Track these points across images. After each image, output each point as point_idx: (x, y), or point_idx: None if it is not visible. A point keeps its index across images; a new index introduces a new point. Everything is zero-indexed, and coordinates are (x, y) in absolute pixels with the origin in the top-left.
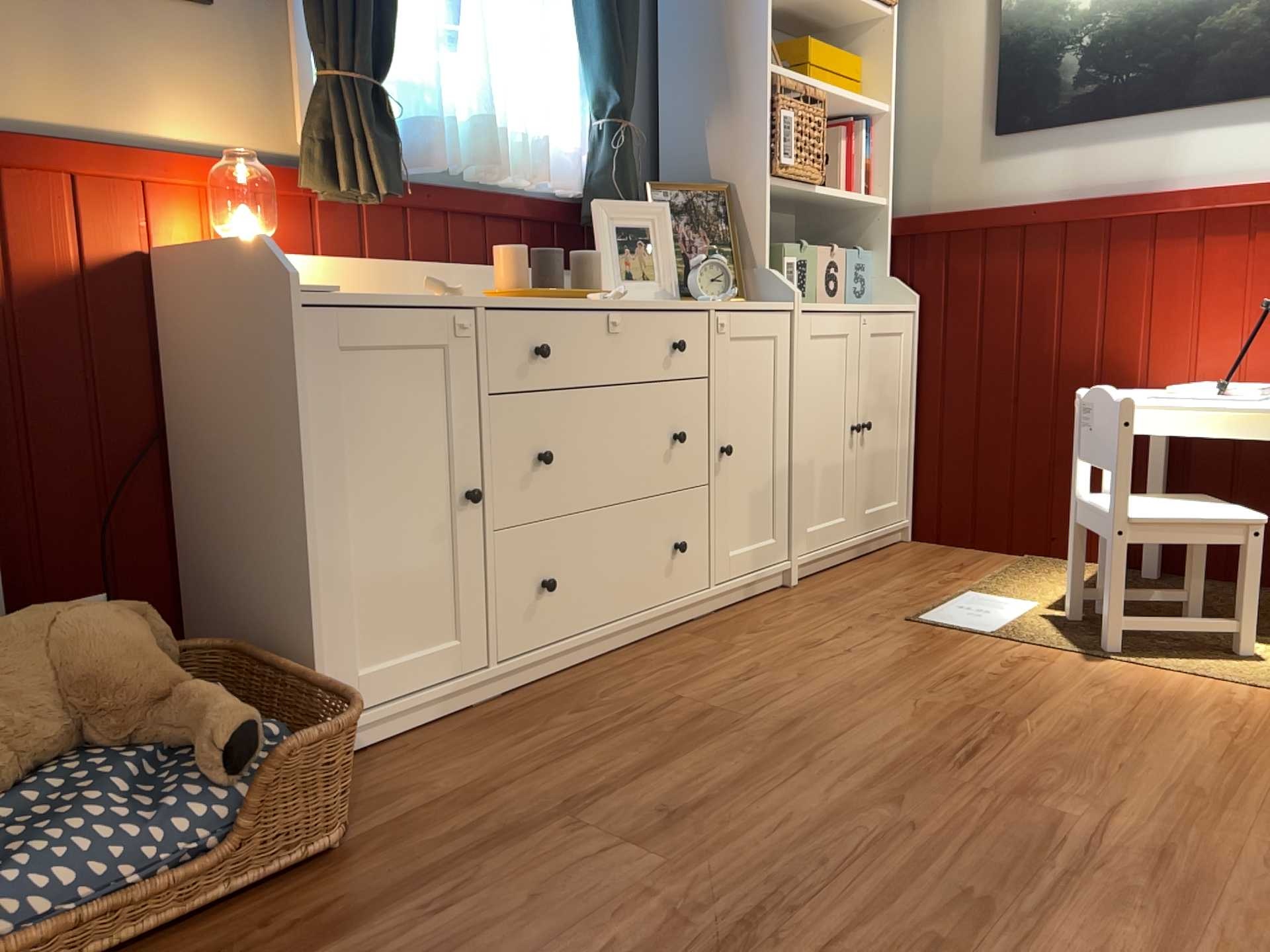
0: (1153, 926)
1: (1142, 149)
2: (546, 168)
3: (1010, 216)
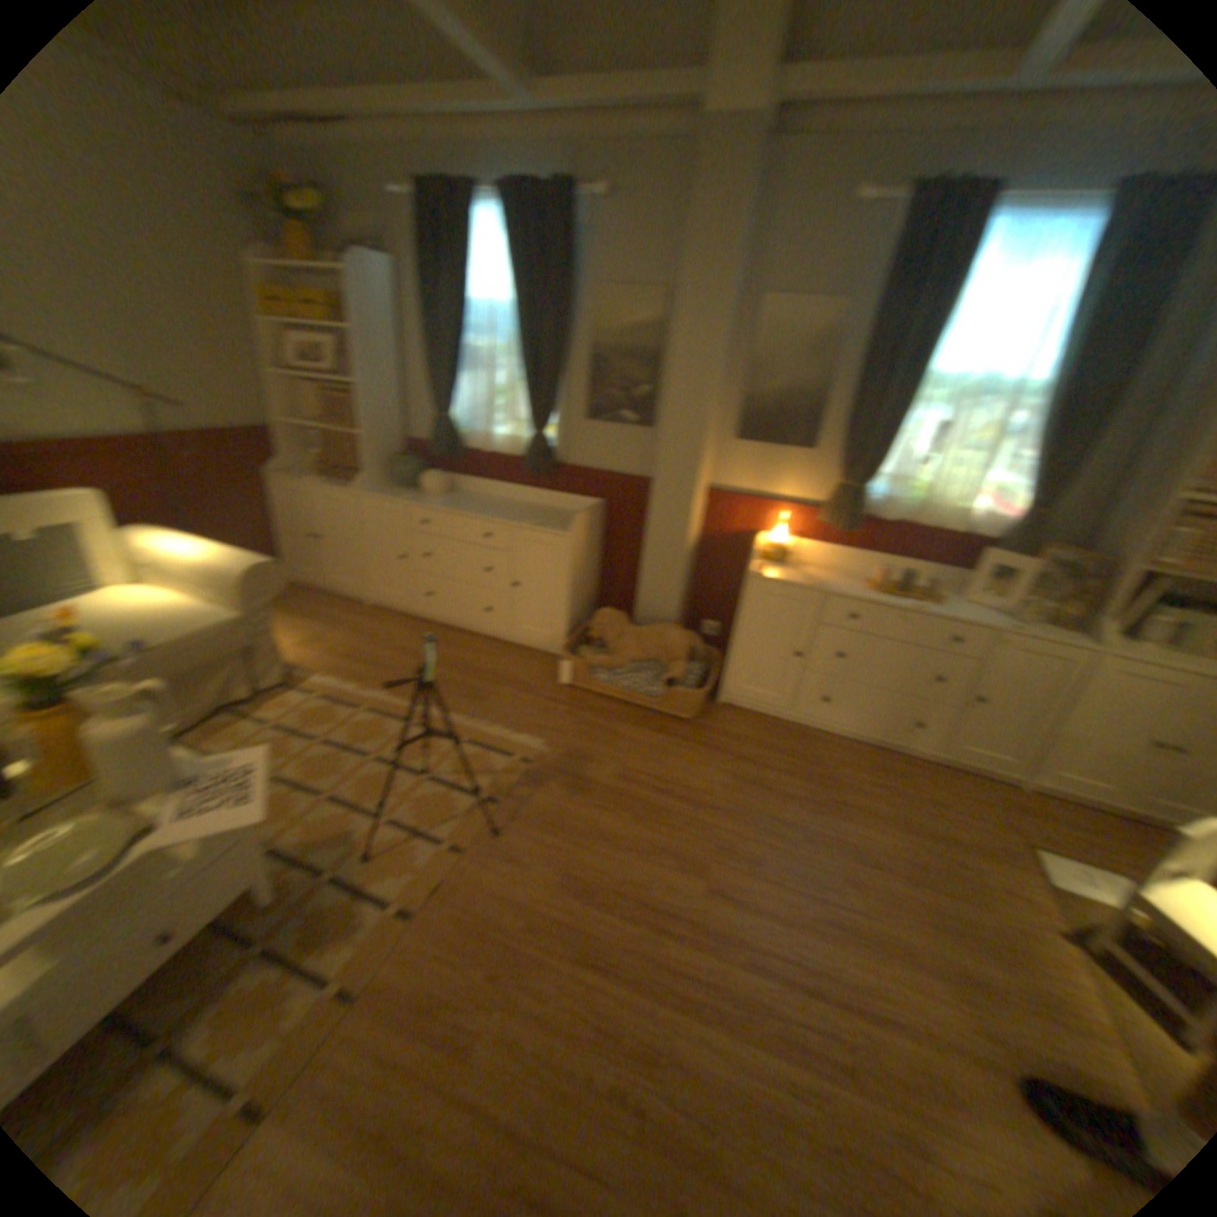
0: (786, 914)
1: None
2: (982, 520)
3: None
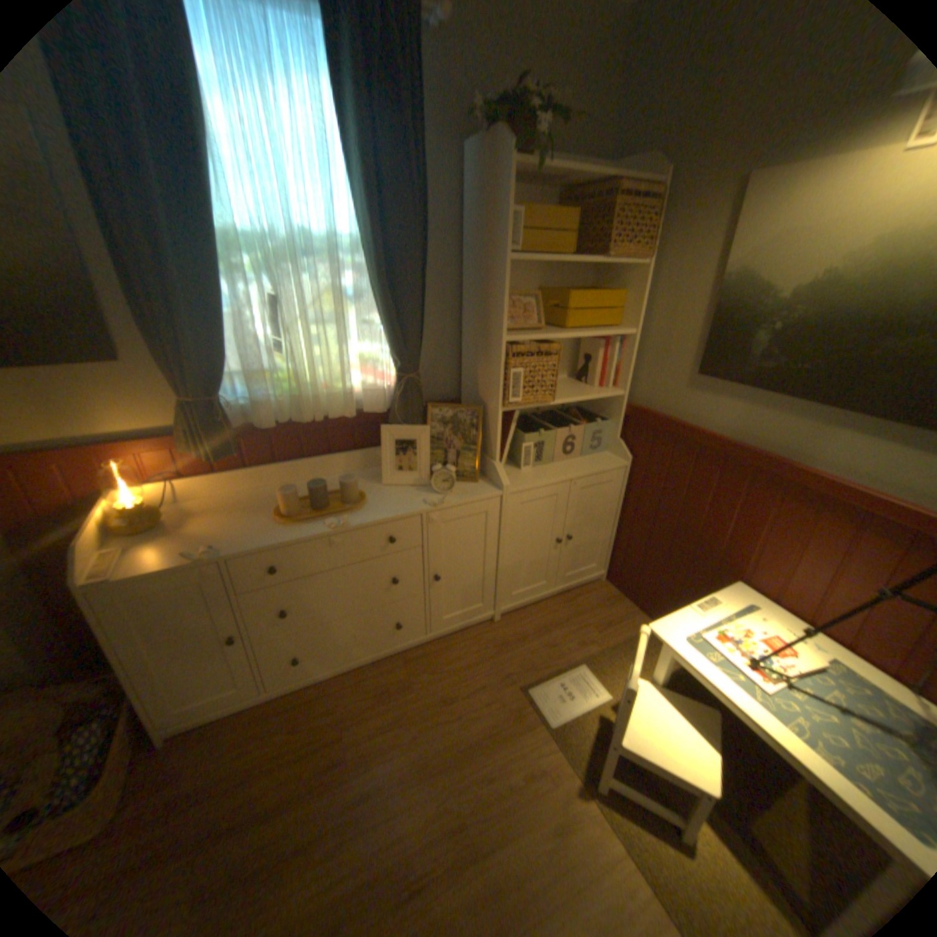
0: None
1: (801, 424)
2: (365, 395)
3: (693, 434)
